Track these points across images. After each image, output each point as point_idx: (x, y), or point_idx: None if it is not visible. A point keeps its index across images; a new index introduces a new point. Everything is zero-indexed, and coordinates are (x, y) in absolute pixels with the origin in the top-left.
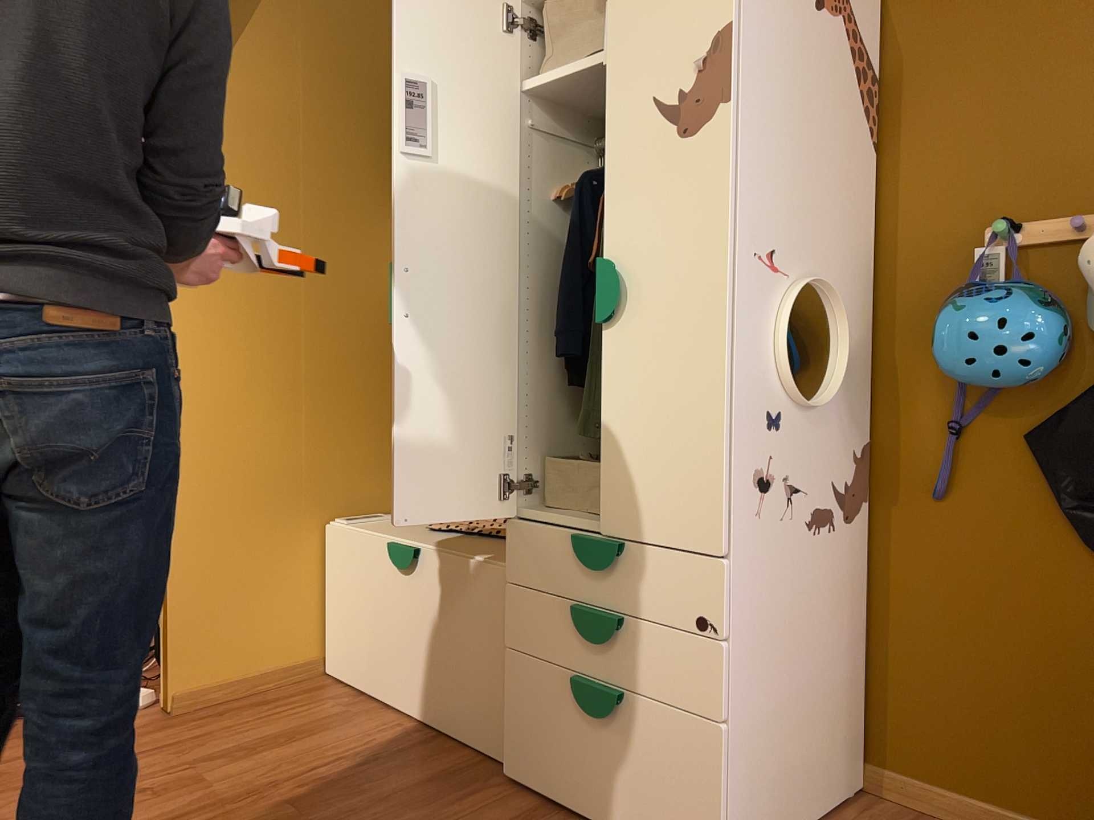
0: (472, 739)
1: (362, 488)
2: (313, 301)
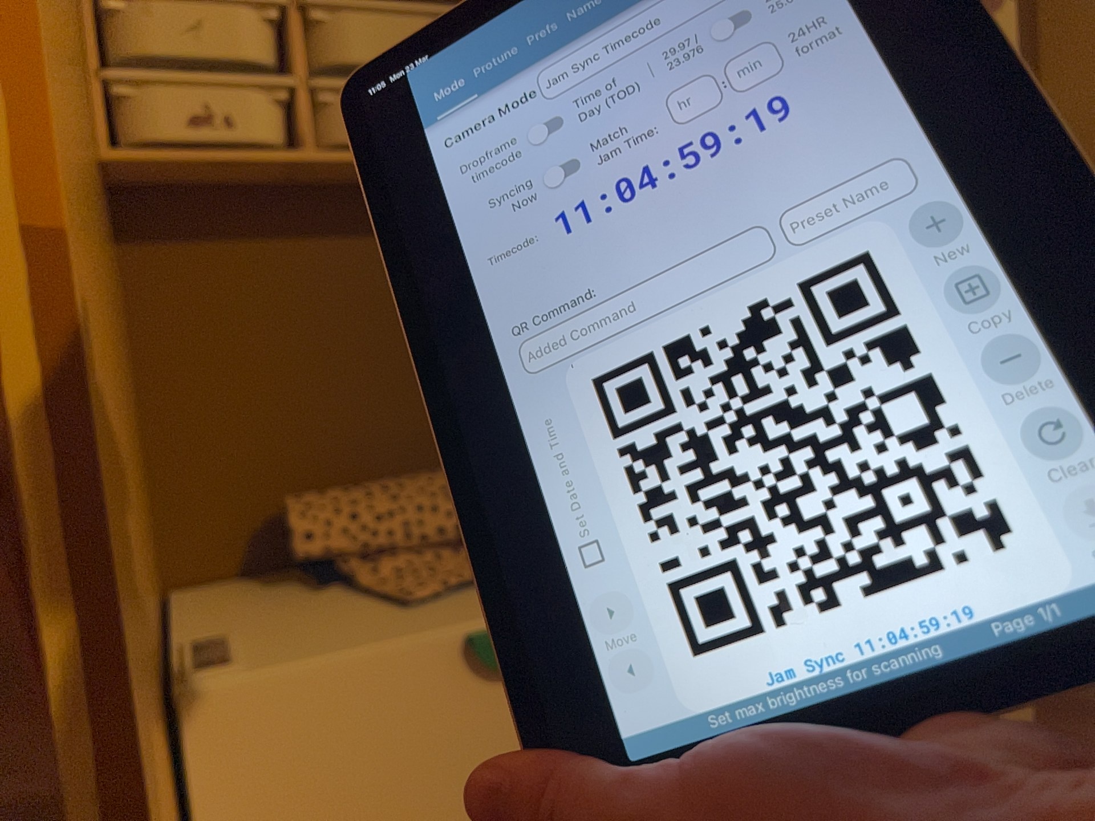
0: None
1: None
2: None
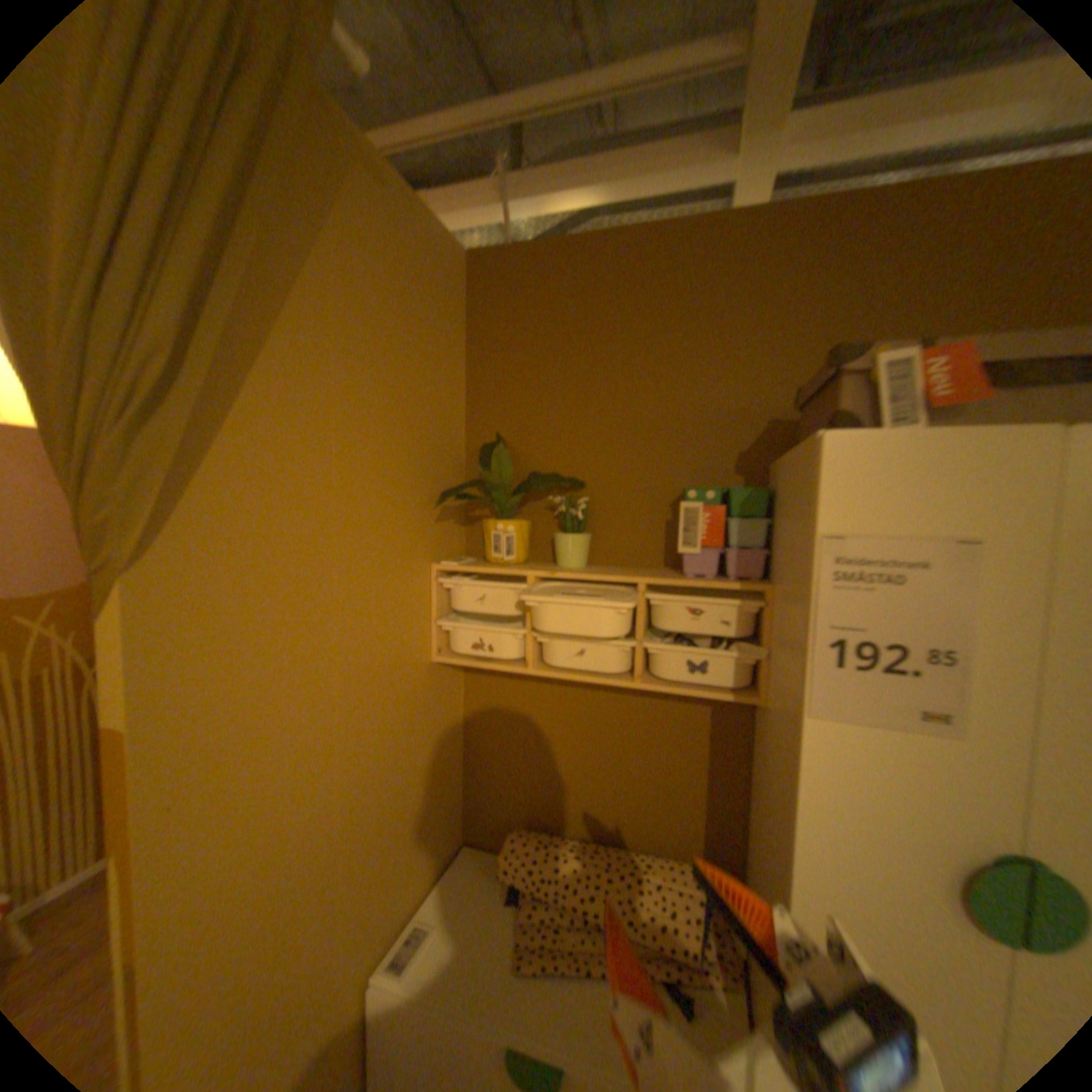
0: None
1: (396, 902)
2: (349, 719)
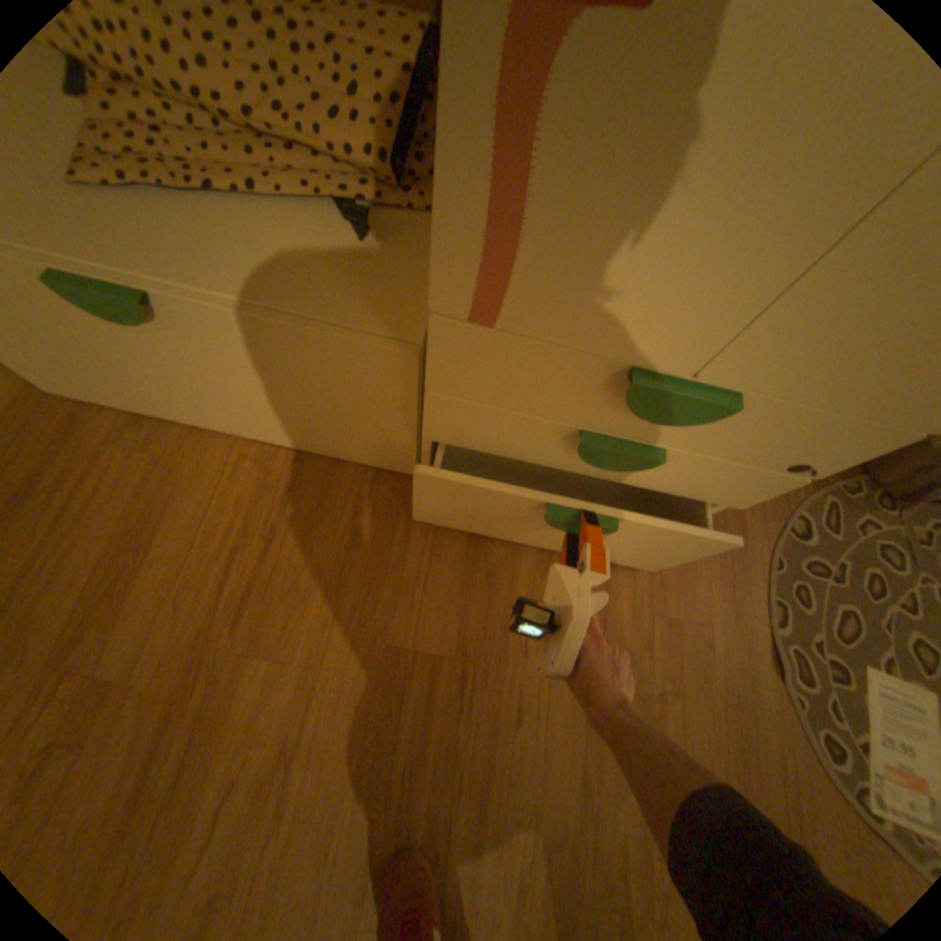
0: (353, 457)
1: None
2: None
